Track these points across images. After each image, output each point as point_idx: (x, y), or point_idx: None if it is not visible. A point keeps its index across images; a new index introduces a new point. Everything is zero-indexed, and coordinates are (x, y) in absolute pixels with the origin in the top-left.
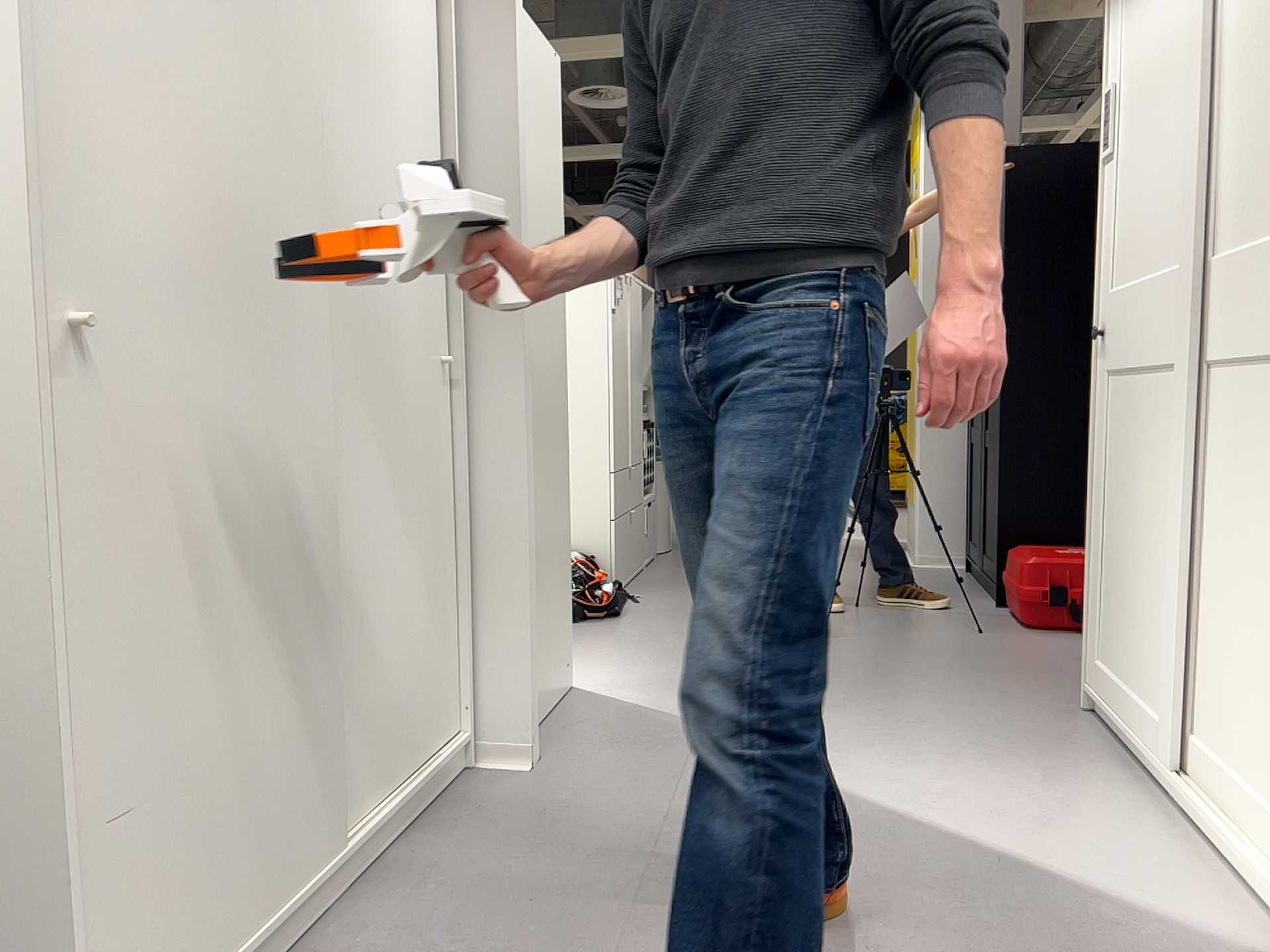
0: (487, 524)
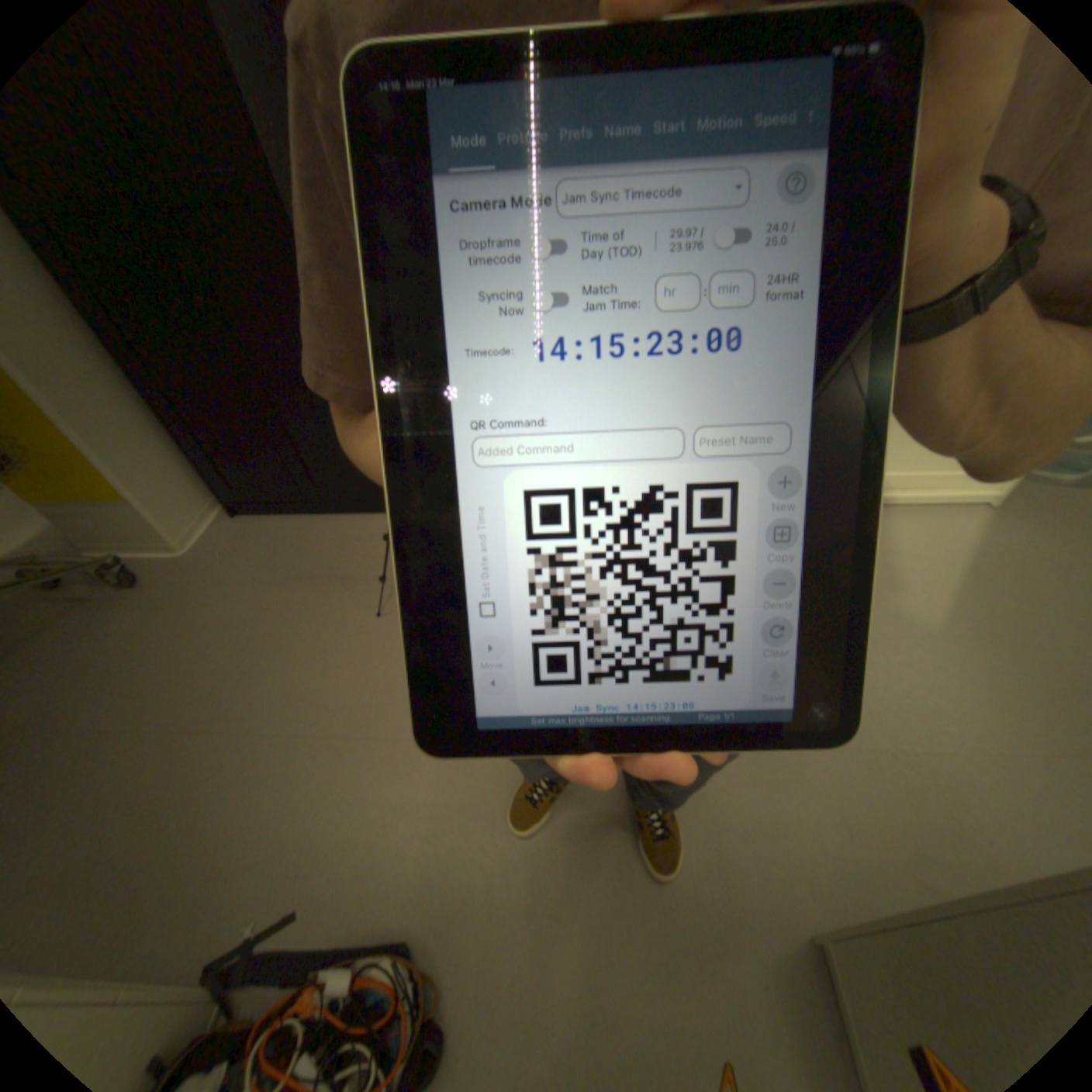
0: None
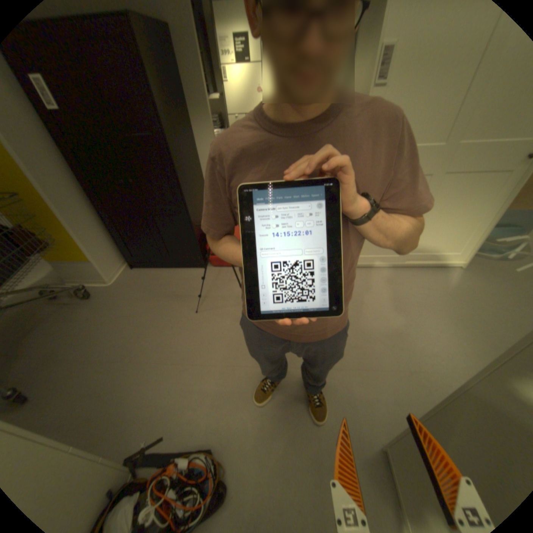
0: None
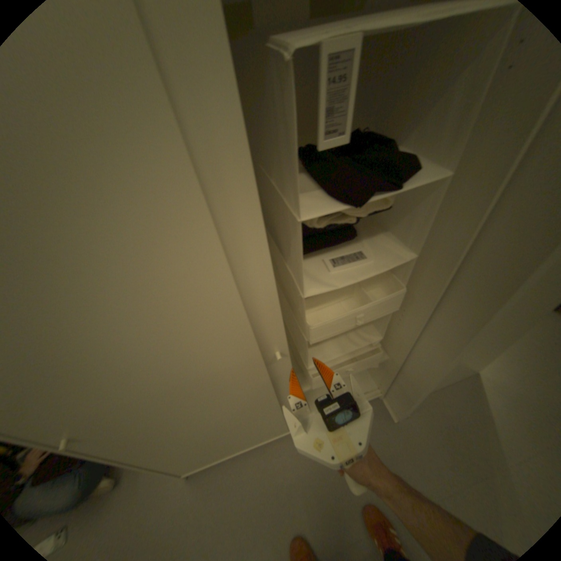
0: (416, 364)
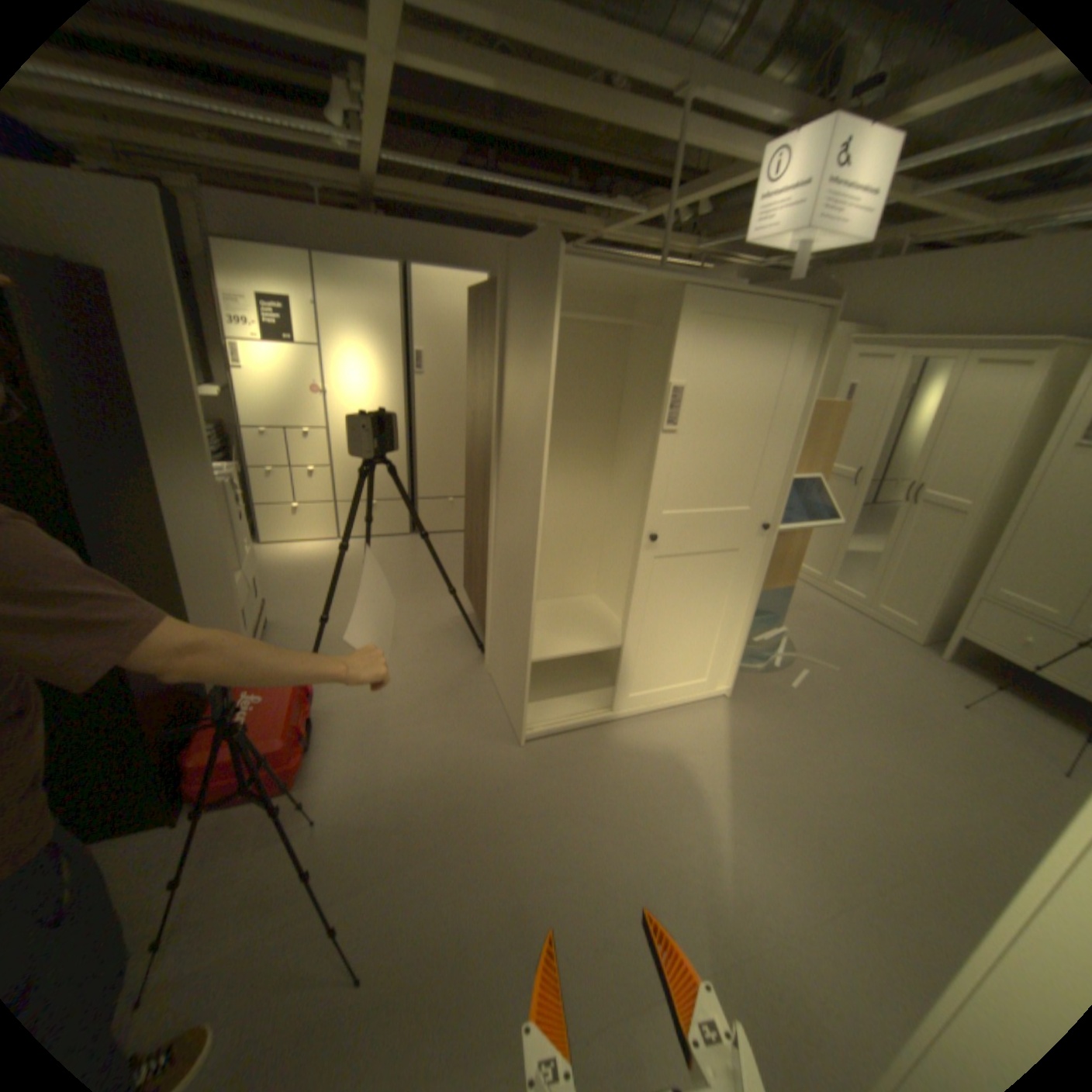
0: None
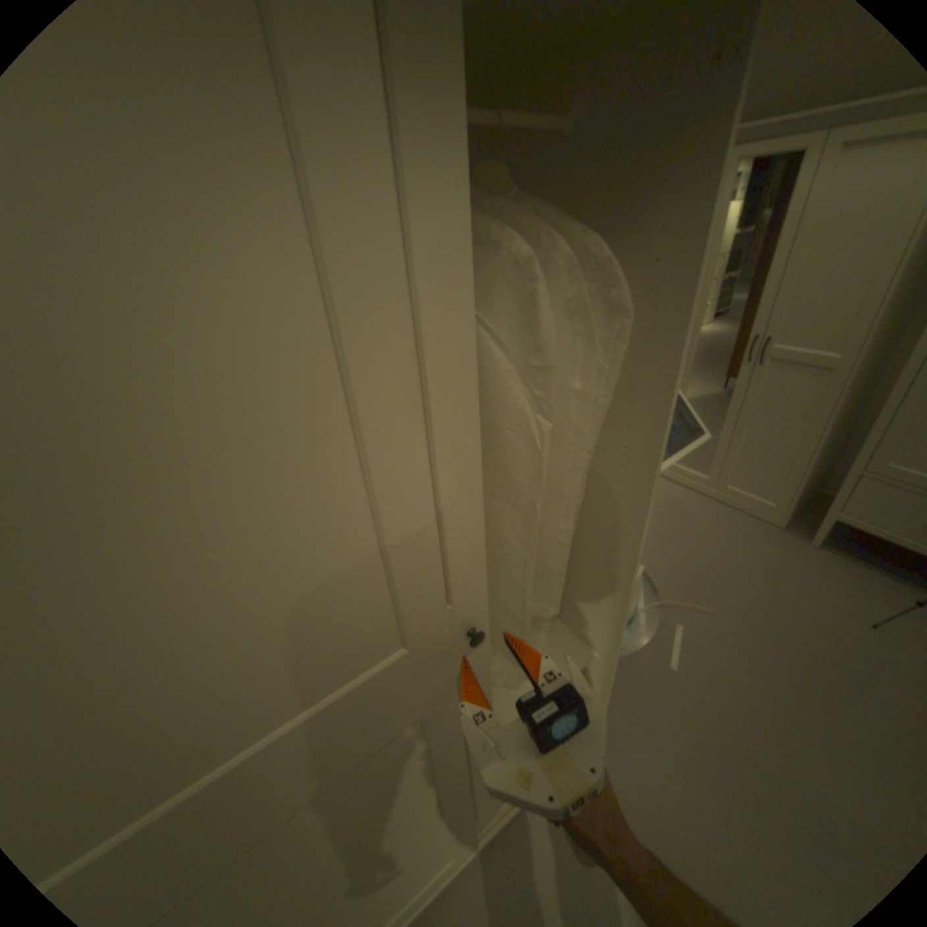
0: None
